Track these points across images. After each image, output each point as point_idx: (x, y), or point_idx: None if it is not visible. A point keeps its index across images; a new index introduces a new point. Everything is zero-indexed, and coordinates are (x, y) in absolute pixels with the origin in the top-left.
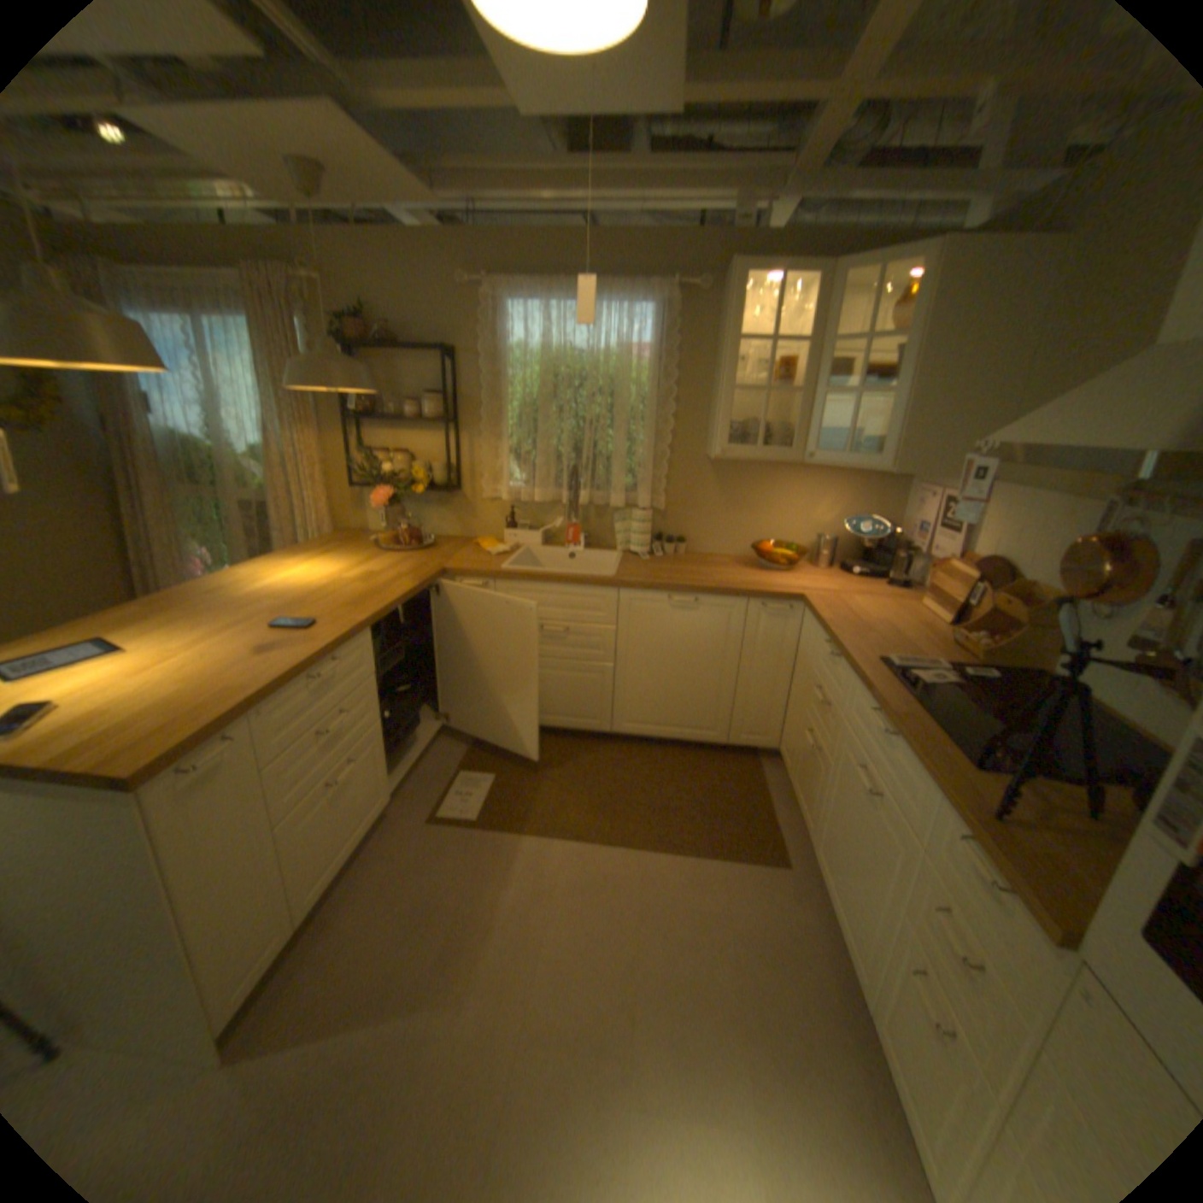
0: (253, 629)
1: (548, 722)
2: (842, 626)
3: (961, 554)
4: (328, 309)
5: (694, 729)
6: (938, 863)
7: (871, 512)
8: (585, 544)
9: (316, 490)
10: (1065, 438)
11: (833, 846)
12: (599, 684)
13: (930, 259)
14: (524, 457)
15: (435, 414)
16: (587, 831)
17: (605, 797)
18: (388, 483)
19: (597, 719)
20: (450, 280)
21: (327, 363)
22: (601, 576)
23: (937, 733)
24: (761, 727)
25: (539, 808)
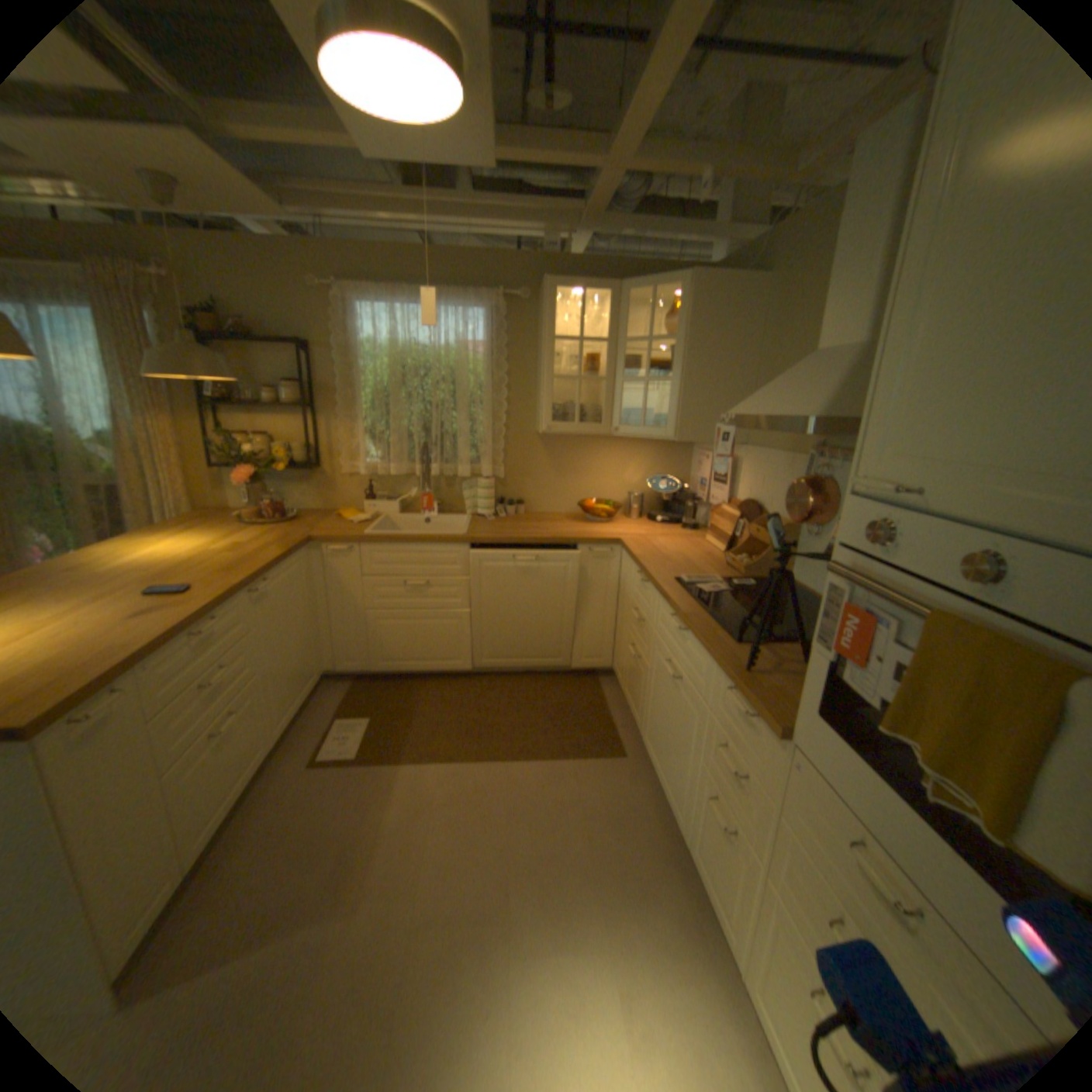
0: (126, 598)
1: (415, 667)
2: (647, 559)
3: (728, 500)
4: (180, 305)
5: (542, 659)
6: (717, 714)
7: (666, 473)
8: (438, 511)
9: (172, 473)
10: (769, 411)
11: (654, 730)
12: (458, 629)
13: (686, 285)
14: (379, 437)
15: (292, 400)
16: (457, 753)
17: (470, 724)
18: (248, 464)
19: (459, 659)
20: (302, 284)
21: (188, 354)
22: (455, 534)
23: (711, 624)
24: (596, 650)
25: (412, 741)
